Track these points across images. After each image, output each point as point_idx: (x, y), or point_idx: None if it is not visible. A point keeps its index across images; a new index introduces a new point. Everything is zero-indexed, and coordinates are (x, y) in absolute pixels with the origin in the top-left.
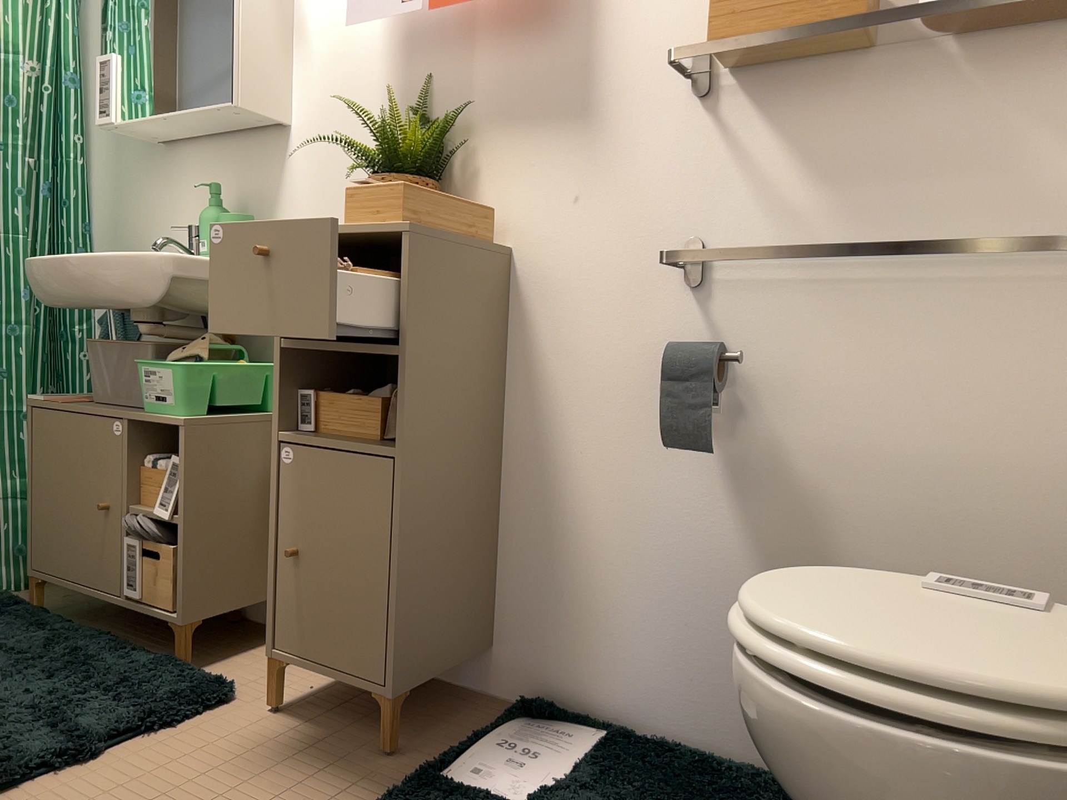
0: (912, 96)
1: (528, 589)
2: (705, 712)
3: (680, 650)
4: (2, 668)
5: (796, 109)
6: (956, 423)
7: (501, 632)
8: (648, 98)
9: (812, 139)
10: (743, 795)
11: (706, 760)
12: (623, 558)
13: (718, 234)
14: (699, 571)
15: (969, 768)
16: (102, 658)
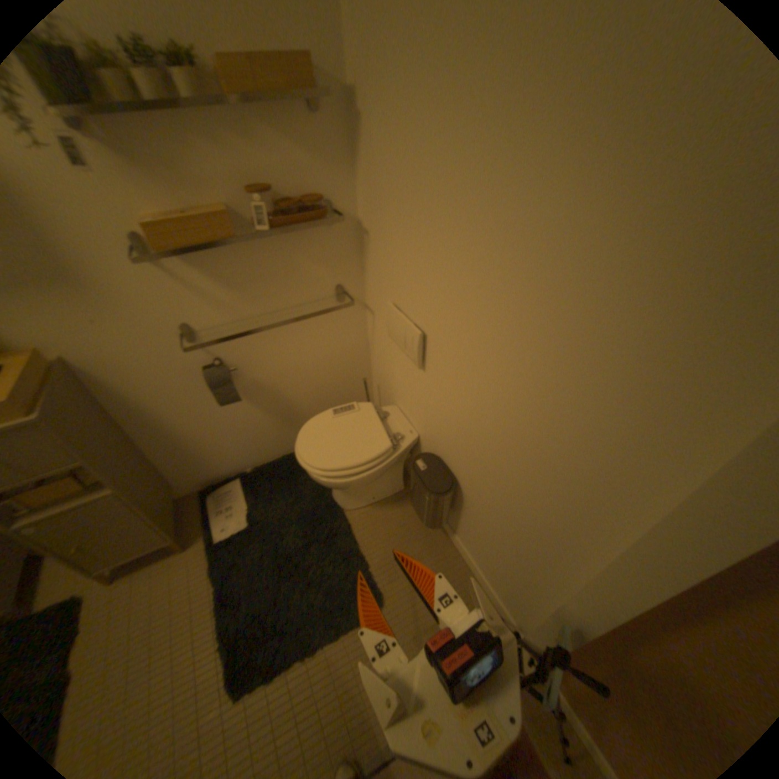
0: (255, 250)
1: (175, 466)
2: (262, 453)
3: (246, 446)
4: None
5: (204, 260)
6: (306, 353)
7: (171, 482)
8: (106, 263)
9: (217, 273)
10: (291, 469)
11: (272, 465)
12: (211, 437)
13: (191, 320)
14: (243, 425)
15: (373, 473)
16: None
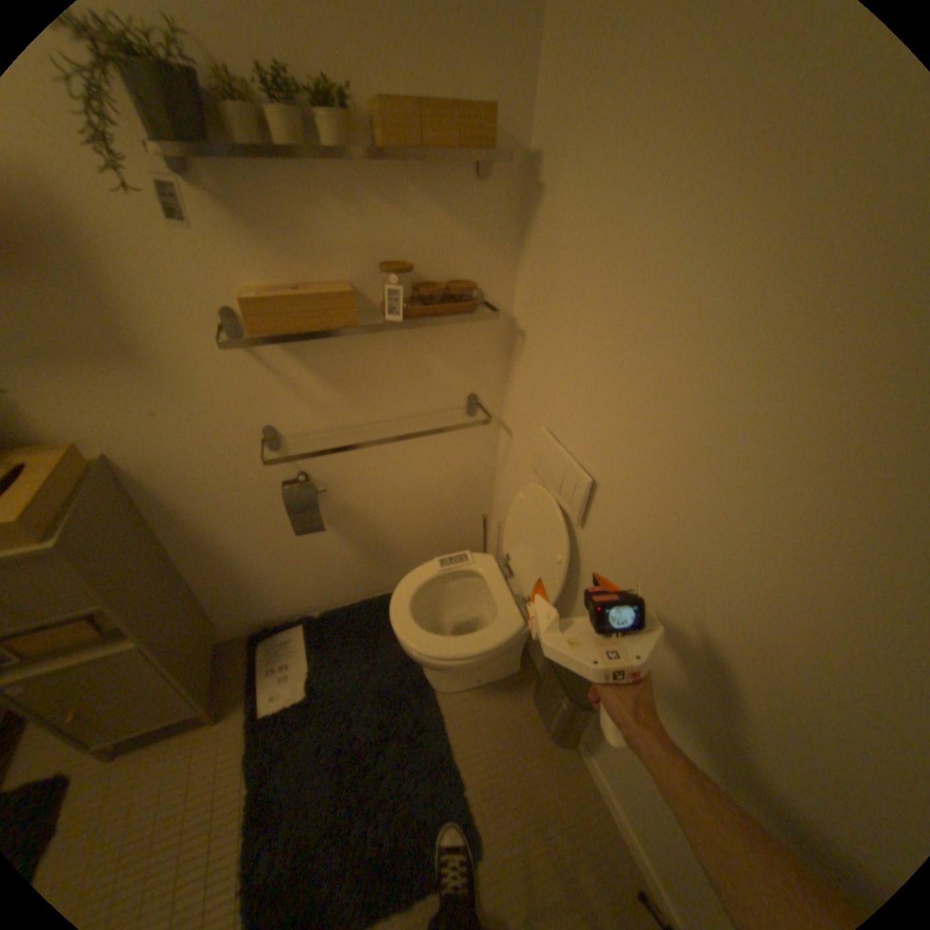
0: (378, 342)
1: (226, 600)
2: (339, 593)
3: (321, 583)
4: None
5: (312, 349)
6: (417, 474)
7: (217, 620)
8: (190, 341)
9: (326, 365)
10: (372, 620)
11: (348, 611)
12: (279, 567)
13: (282, 421)
14: (321, 556)
15: (491, 654)
16: None
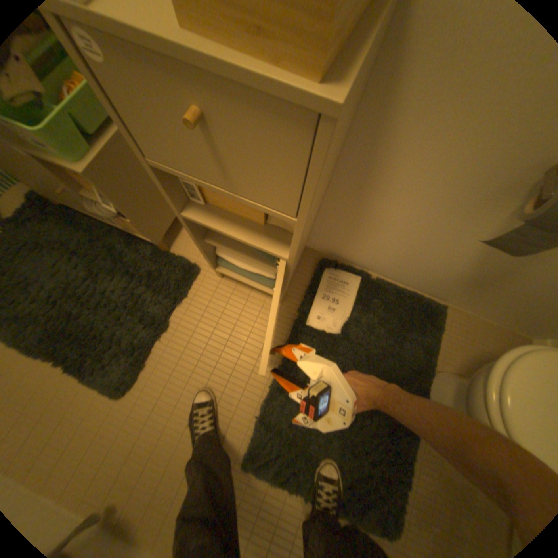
0: None
1: (335, 227)
2: (406, 276)
3: (407, 264)
4: (87, 275)
5: None
6: None
7: (315, 234)
8: None
9: None
10: (416, 316)
11: (401, 293)
12: (398, 235)
13: None
14: (439, 251)
15: None
16: (127, 255)
